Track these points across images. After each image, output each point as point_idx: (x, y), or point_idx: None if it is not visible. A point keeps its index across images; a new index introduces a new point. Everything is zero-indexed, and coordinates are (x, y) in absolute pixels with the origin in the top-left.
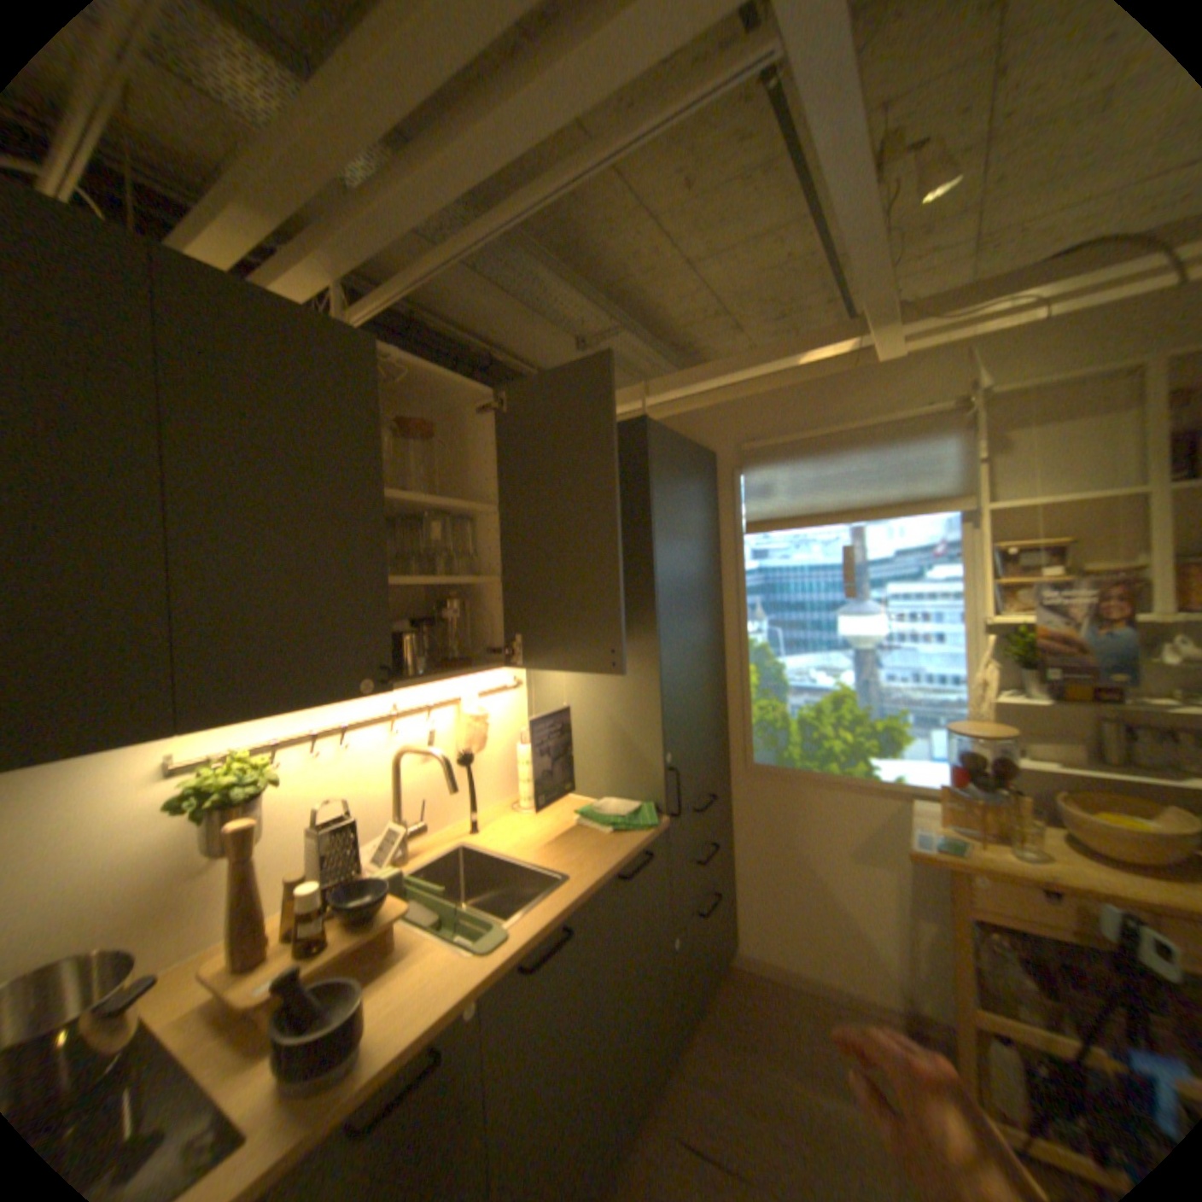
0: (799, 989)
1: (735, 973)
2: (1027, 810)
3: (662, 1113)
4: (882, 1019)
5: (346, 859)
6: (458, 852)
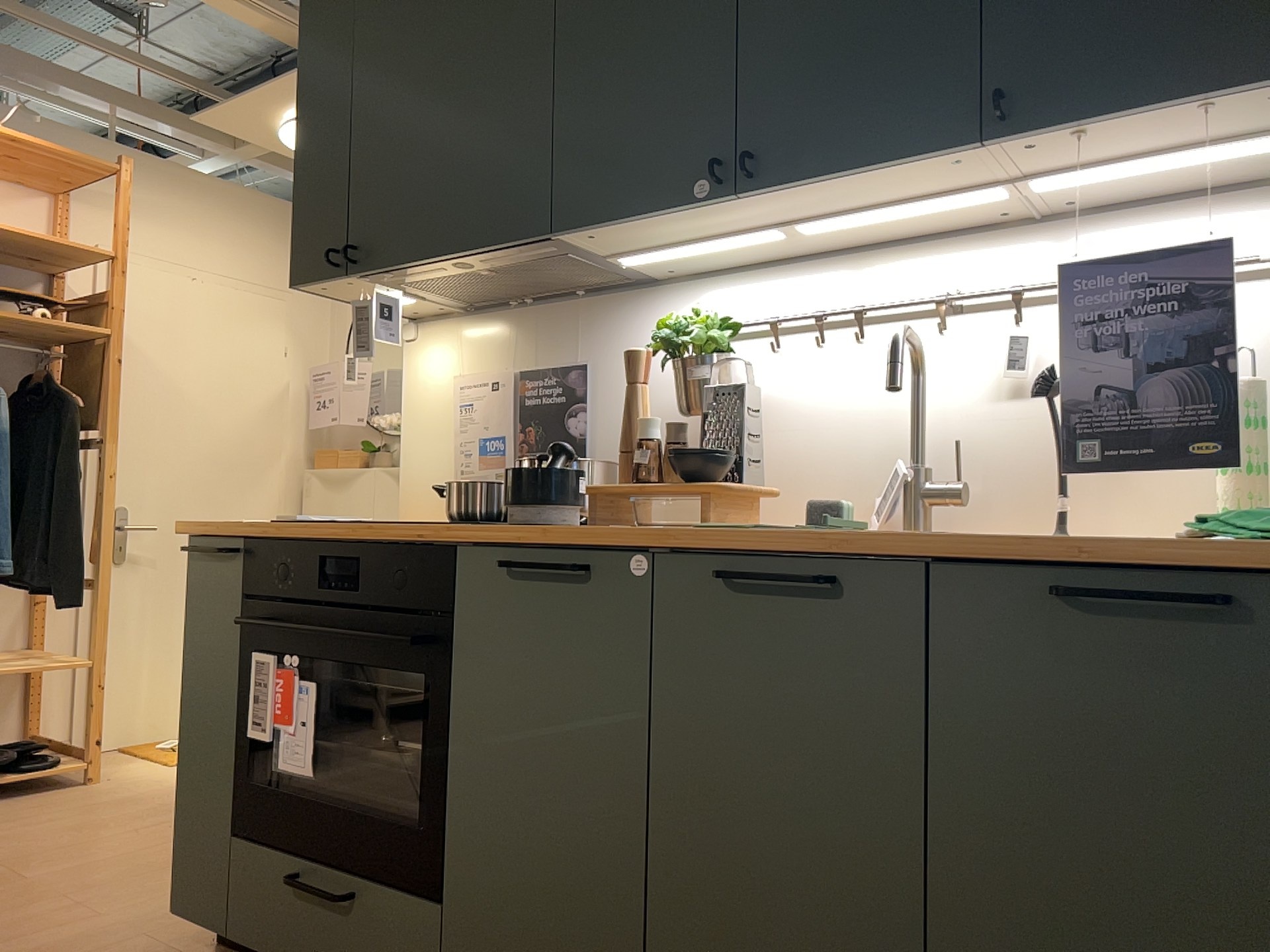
0: None
1: None
2: None
3: None
4: None
5: (740, 433)
6: None
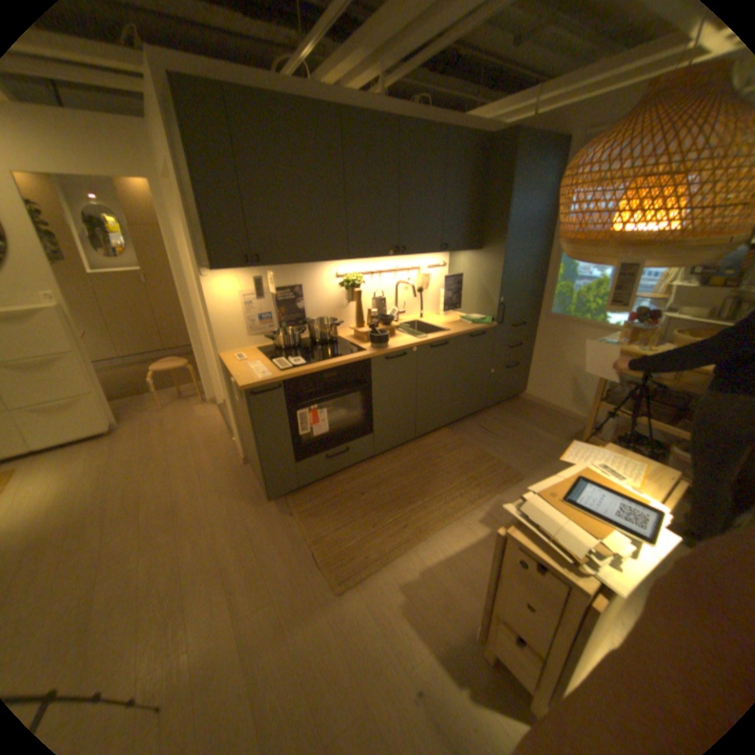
0: (547, 407)
1: (522, 399)
2: (658, 332)
3: (475, 420)
4: (579, 421)
5: (382, 310)
6: (414, 323)
